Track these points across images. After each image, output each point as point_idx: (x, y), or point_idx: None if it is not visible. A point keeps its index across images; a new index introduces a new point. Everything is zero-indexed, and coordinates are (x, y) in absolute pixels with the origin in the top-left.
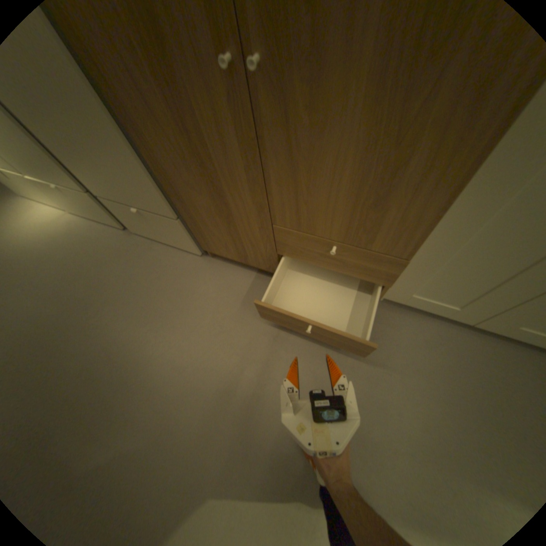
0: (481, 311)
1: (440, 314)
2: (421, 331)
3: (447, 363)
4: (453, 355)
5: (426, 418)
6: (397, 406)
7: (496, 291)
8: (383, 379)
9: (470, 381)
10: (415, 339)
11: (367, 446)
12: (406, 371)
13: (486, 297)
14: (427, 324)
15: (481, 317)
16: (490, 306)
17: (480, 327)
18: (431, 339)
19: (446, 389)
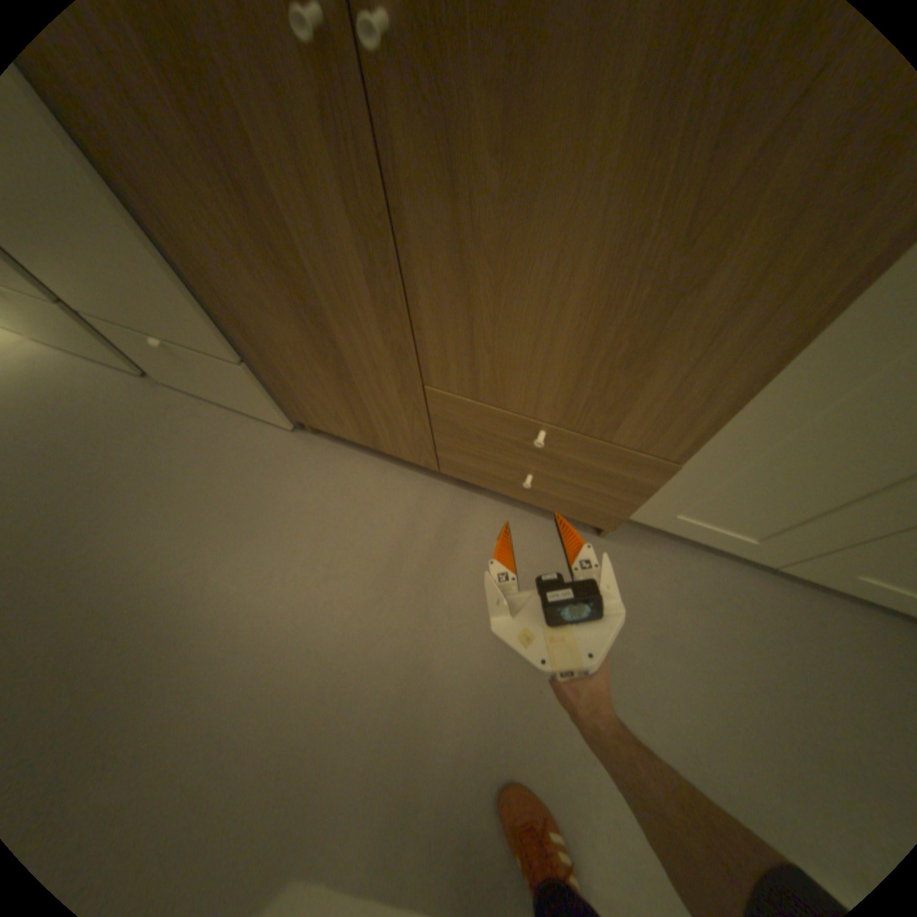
0: (796, 547)
1: (721, 547)
2: (688, 576)
3: (731, 634)
4: (741, 619)
5: (695, 735)
6: (645, 715)
7: (829, 519)
8: (621, 664)
9: (769, 666)
10: (678, 590)
11: (592, 791)
12: (662, 649)
13: (810, 526)
14: (698, 563)
15: (793, 557)
16: (813, 541)
17: (789, 571)
18: (705, 590)
19: (729, 682)
